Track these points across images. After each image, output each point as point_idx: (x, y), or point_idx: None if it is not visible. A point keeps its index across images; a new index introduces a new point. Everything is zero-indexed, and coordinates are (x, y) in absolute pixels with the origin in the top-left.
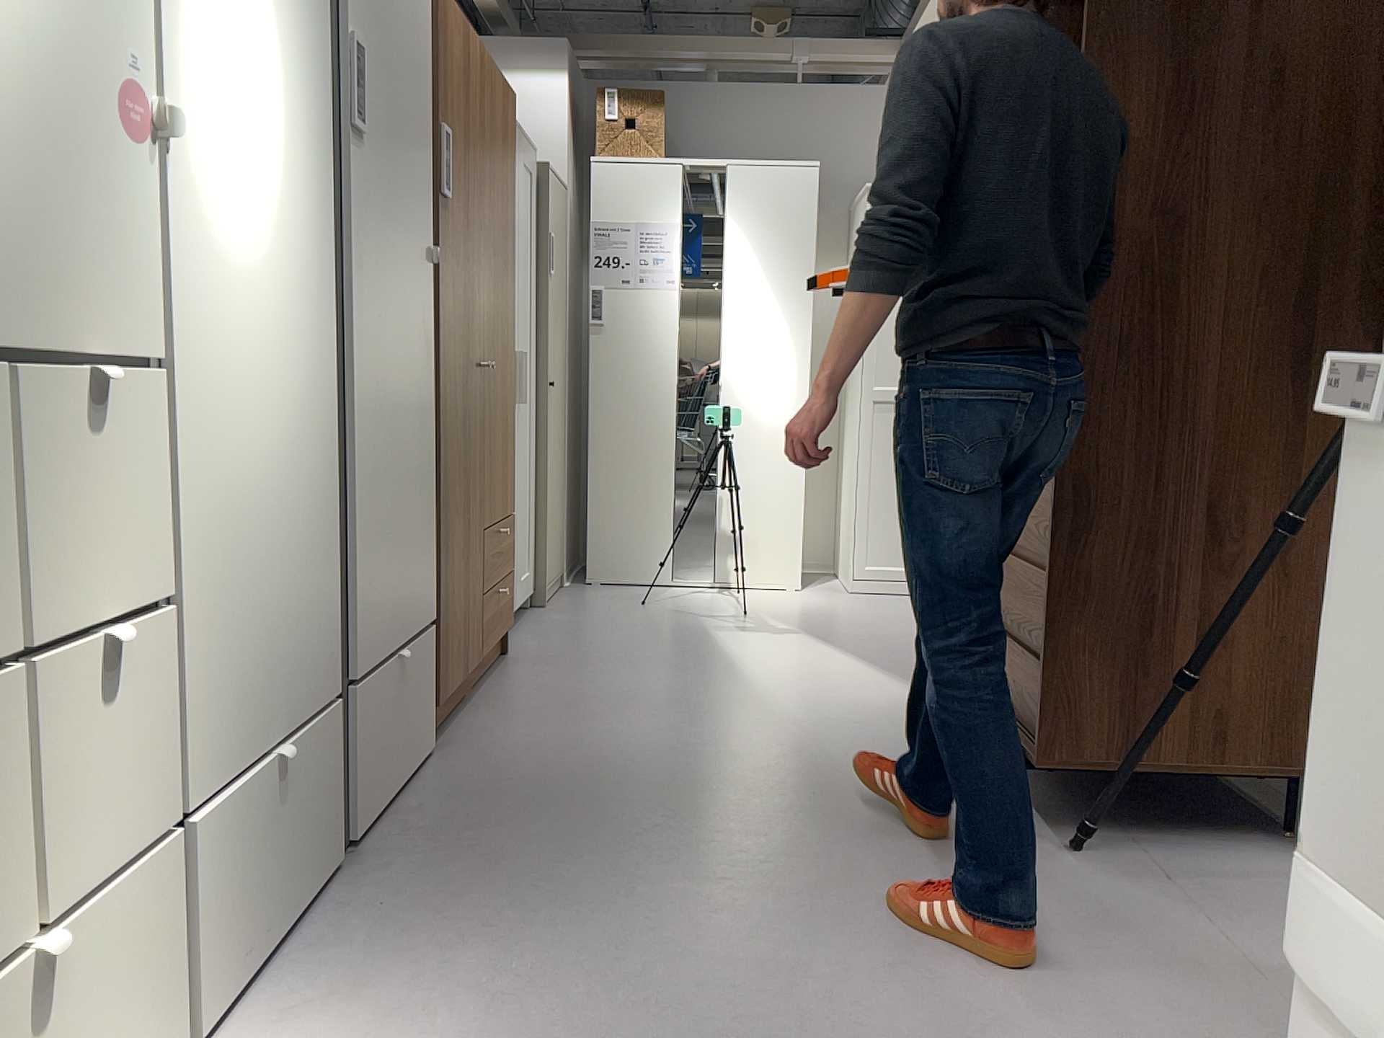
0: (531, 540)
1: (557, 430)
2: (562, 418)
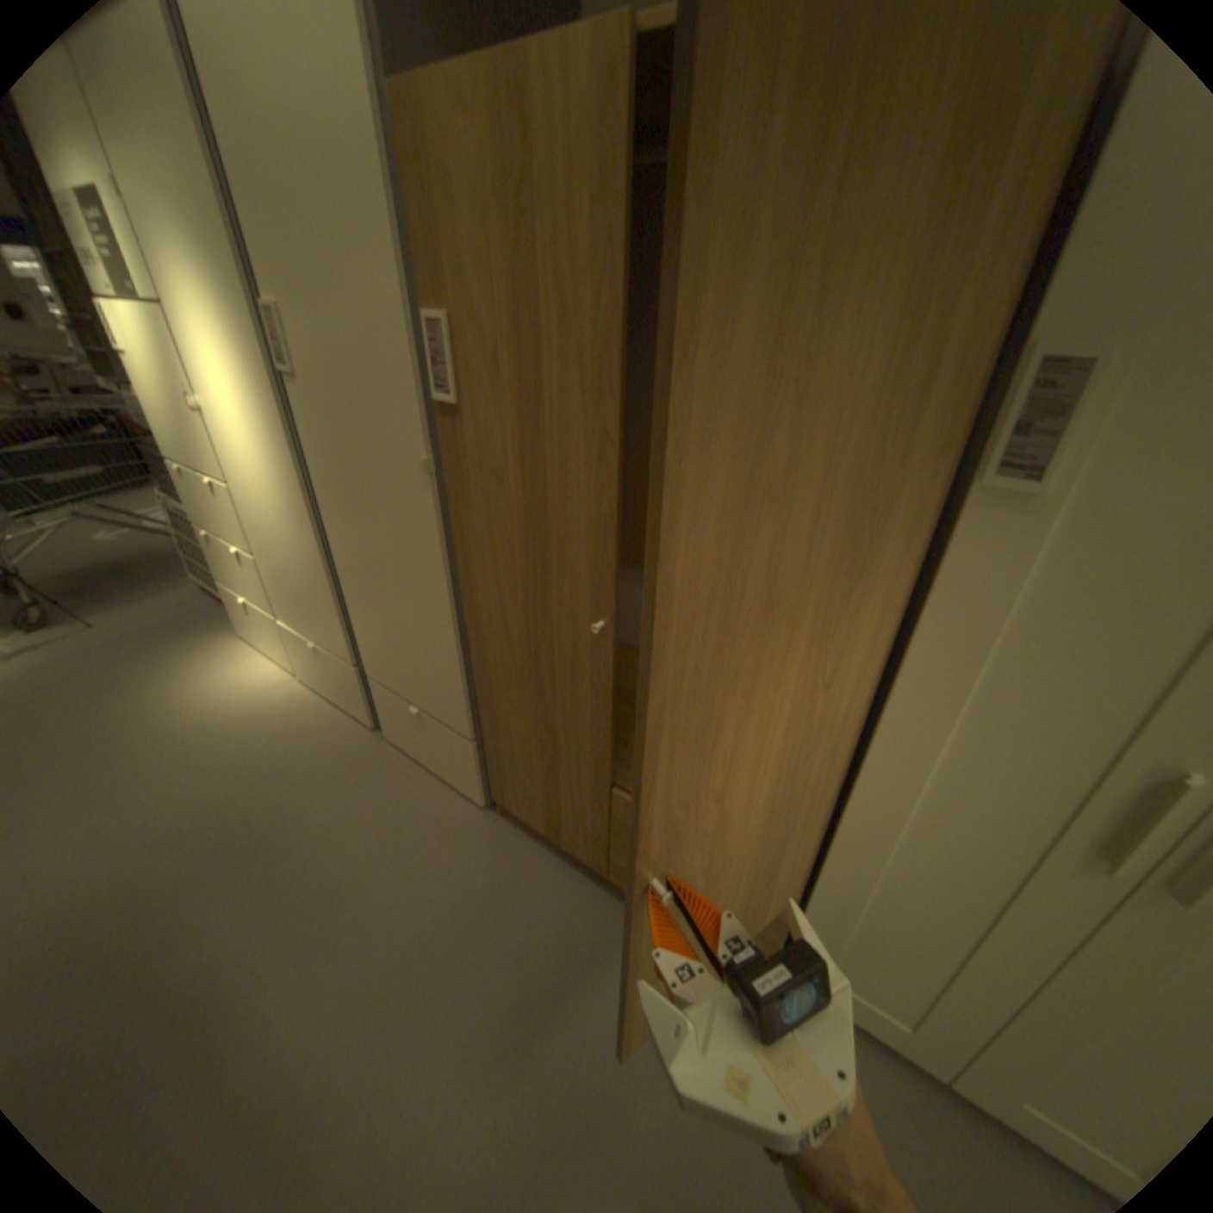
0: None
1: None
2: None
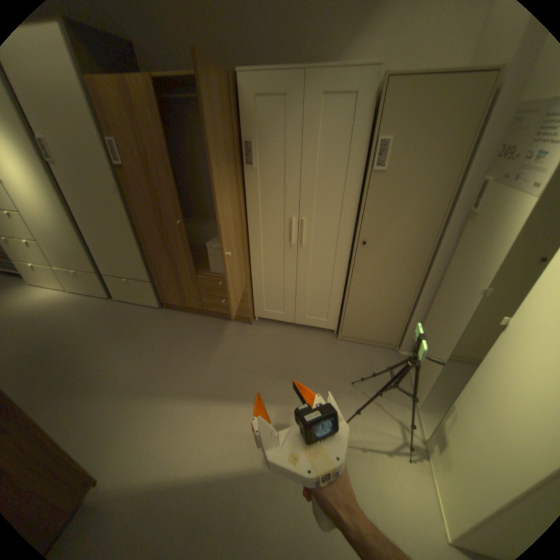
0: (332, 309)
1: (385, 271)
2: (411, 268)
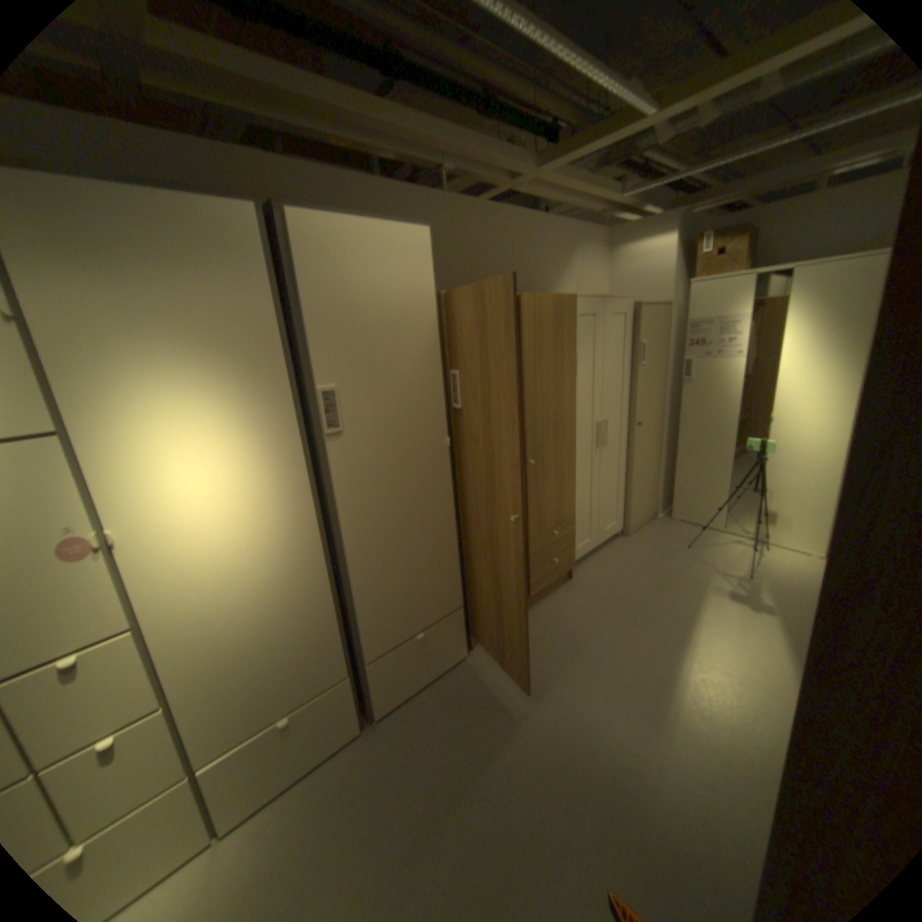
0: (619, 506)
1: (648, 445)
2: (657, 435)
